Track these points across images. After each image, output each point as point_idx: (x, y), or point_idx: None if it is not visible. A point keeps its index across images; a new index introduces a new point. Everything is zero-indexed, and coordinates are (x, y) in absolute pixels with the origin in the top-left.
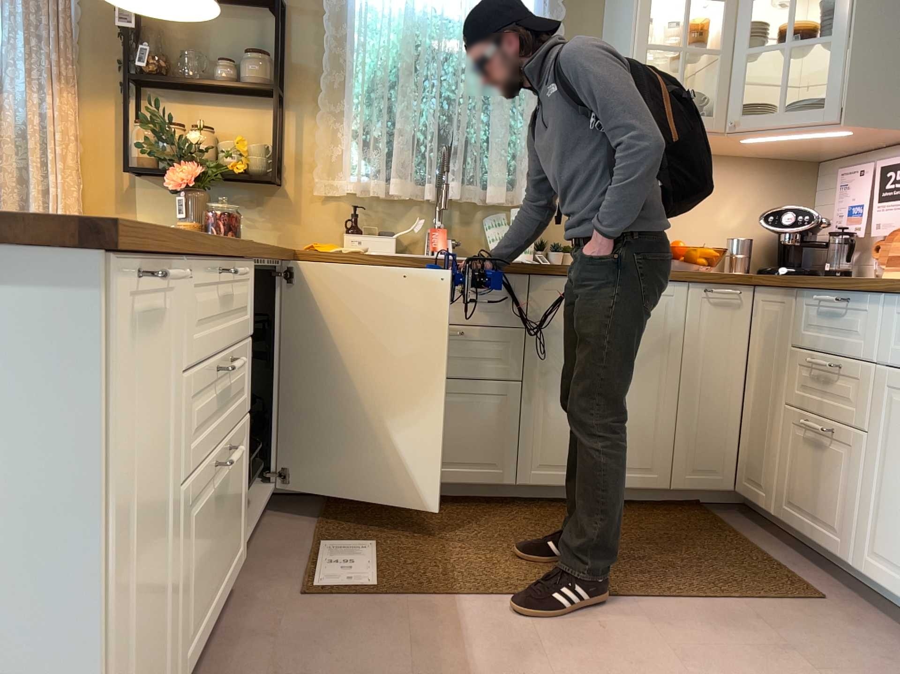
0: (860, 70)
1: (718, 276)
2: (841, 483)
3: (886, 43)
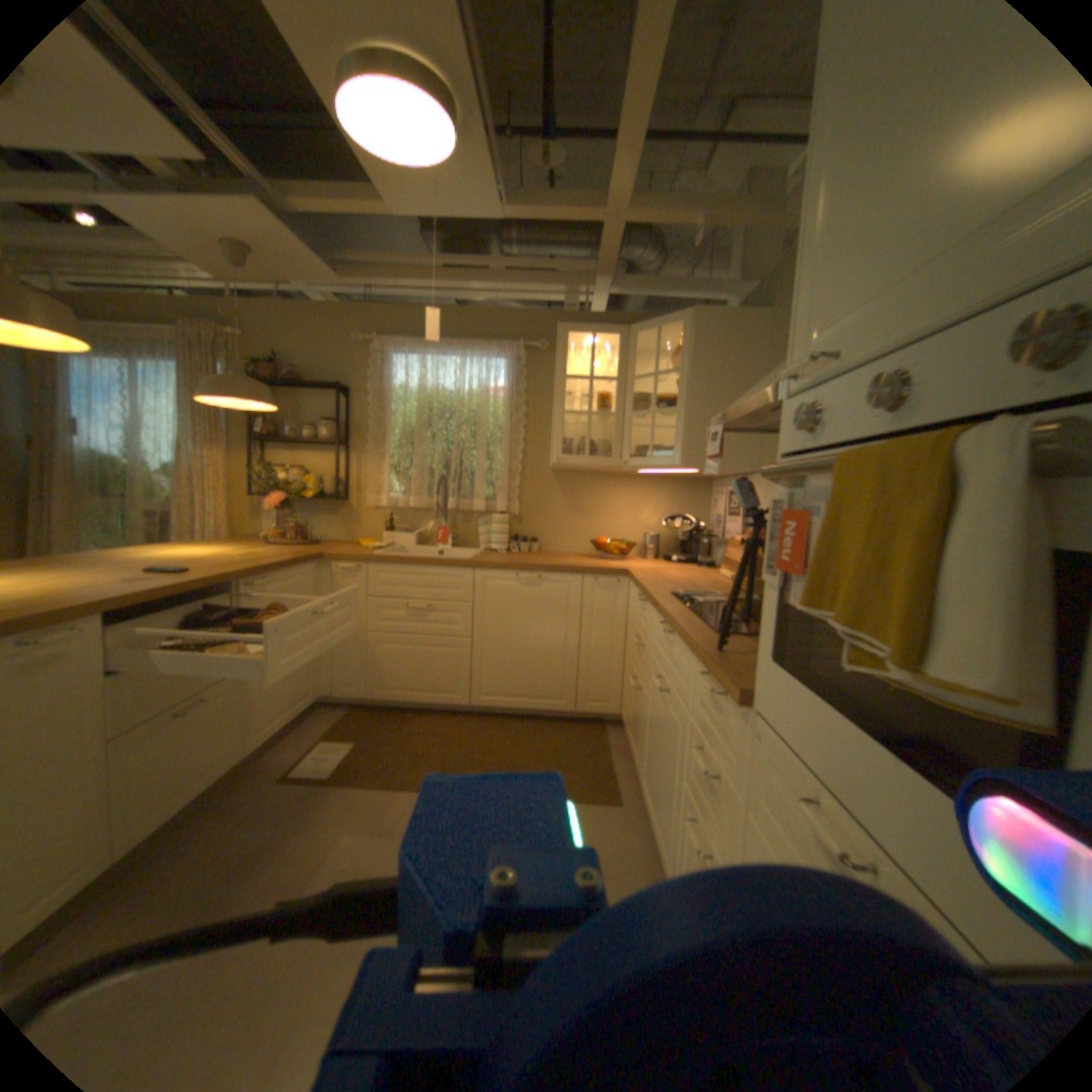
0: (693, 432)
1: (601, 571)
2: (639, 726)
3: (711, 413)
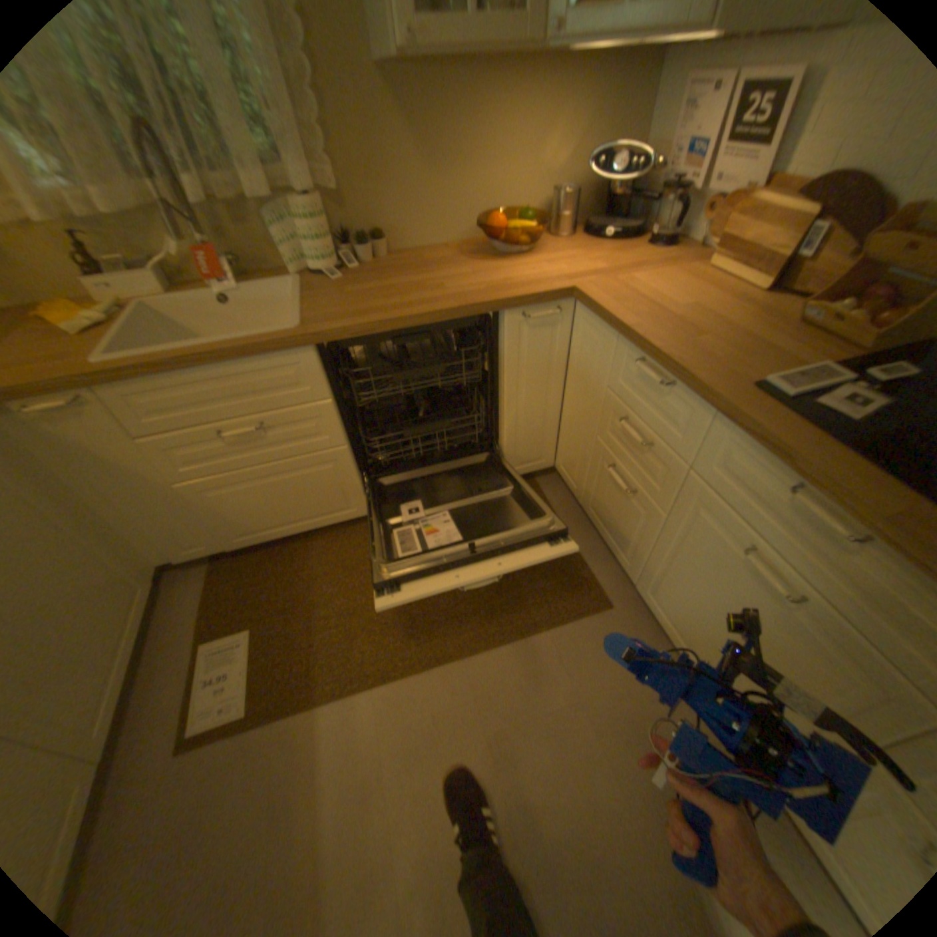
0: None
1: (535, 299)
2: (636, 532)
3: None
